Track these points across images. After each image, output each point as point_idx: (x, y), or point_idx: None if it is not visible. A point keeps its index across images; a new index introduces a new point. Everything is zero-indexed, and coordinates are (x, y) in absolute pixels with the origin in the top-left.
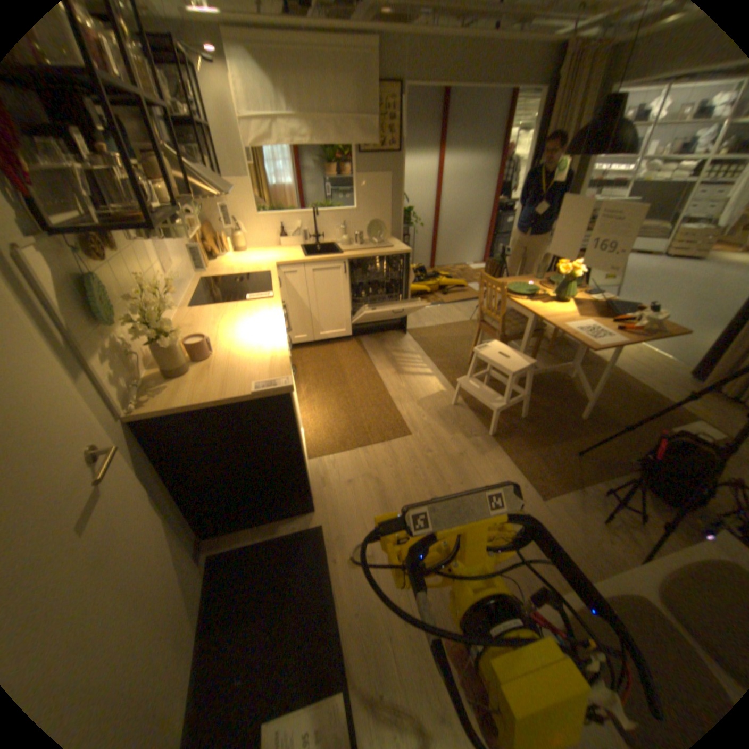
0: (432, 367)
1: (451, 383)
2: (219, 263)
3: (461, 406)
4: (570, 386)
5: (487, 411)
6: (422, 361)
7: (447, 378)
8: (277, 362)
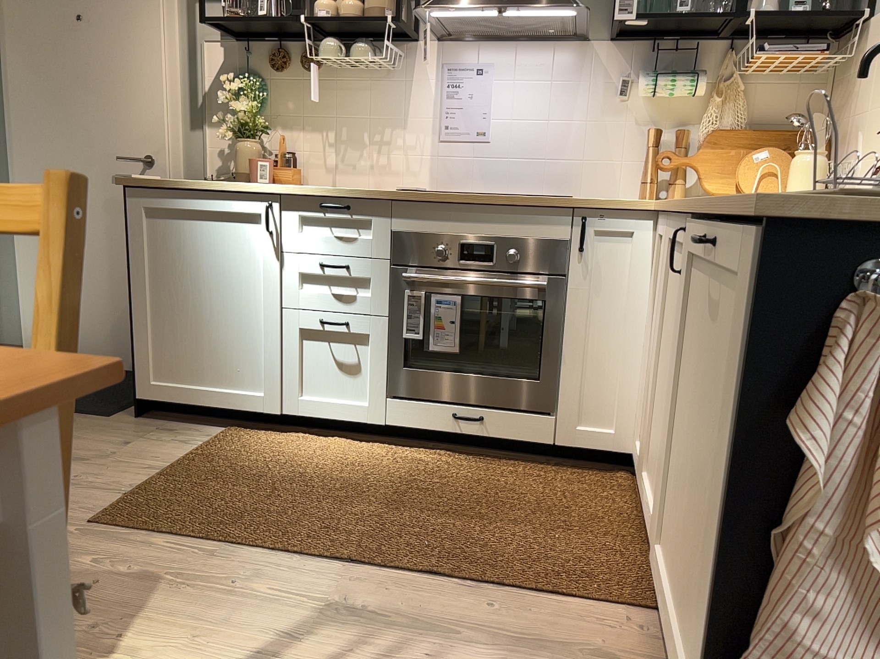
0: None
1: None
2: None
3: None
4: None
5: None
6: None
7: None
8: (175, 180)
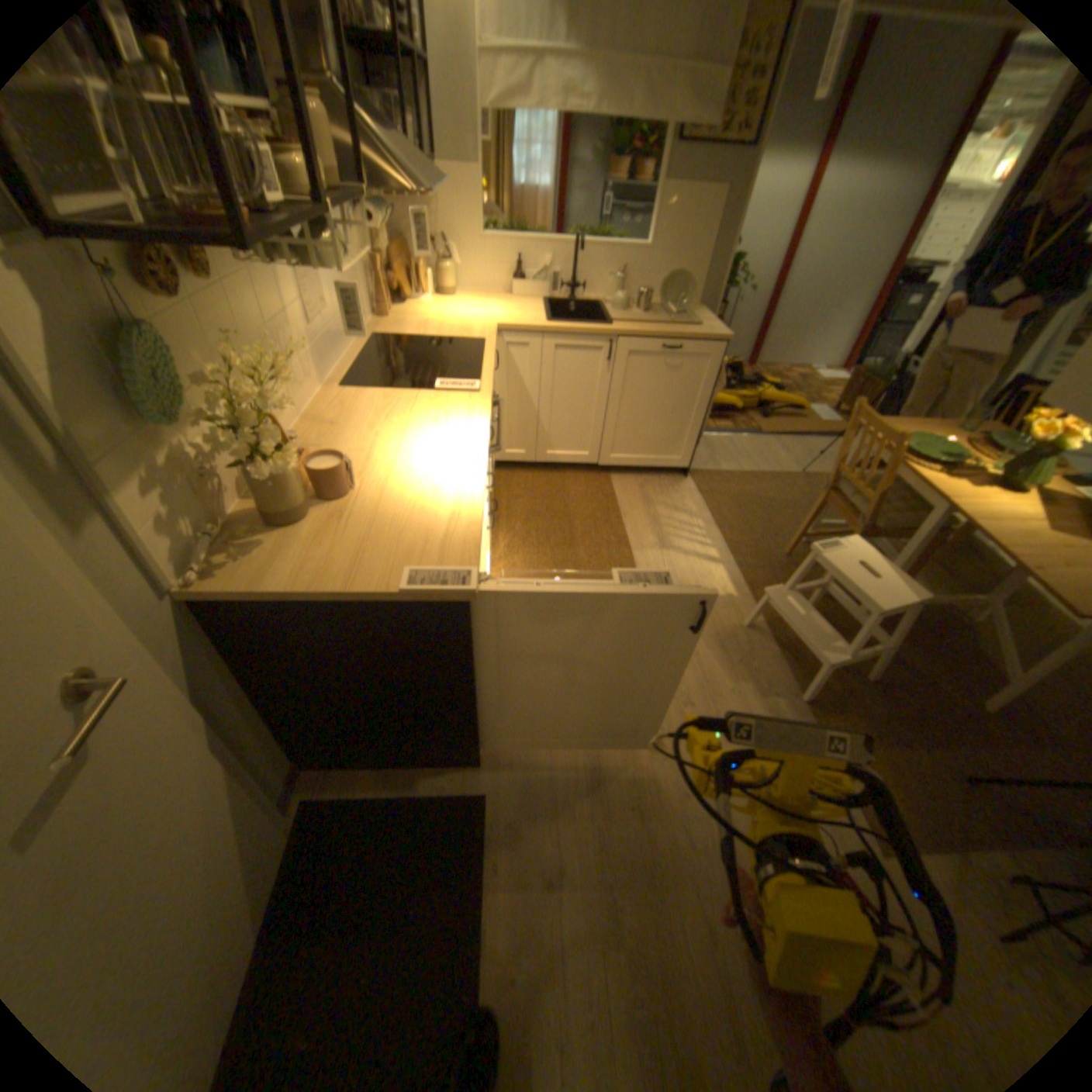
0: (722, 548)
1: (749, 585)
2: (407, 312)
3: (759, 632)
4: (972, 638)
5: (806, 652)
6: (705, 532)
7: (744, 574)
8: (457, 531)
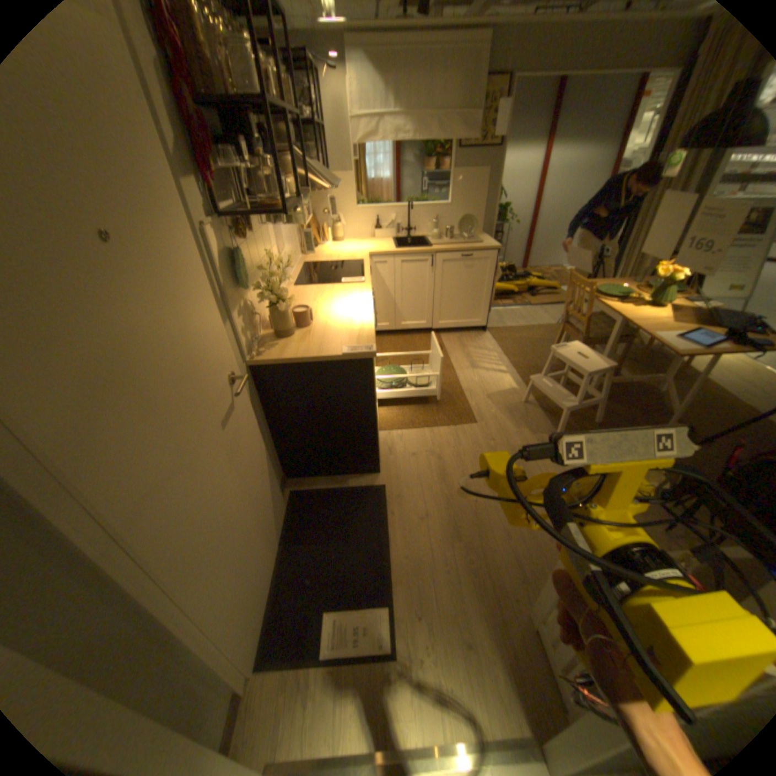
0: (507, 366)
1: (524, 383)
2: (318, 252)
3: (530, 405)
4: (657, 400)
5: (558, 413)
6: (497, 360)
7: (521, 378)
8: (363, 335)
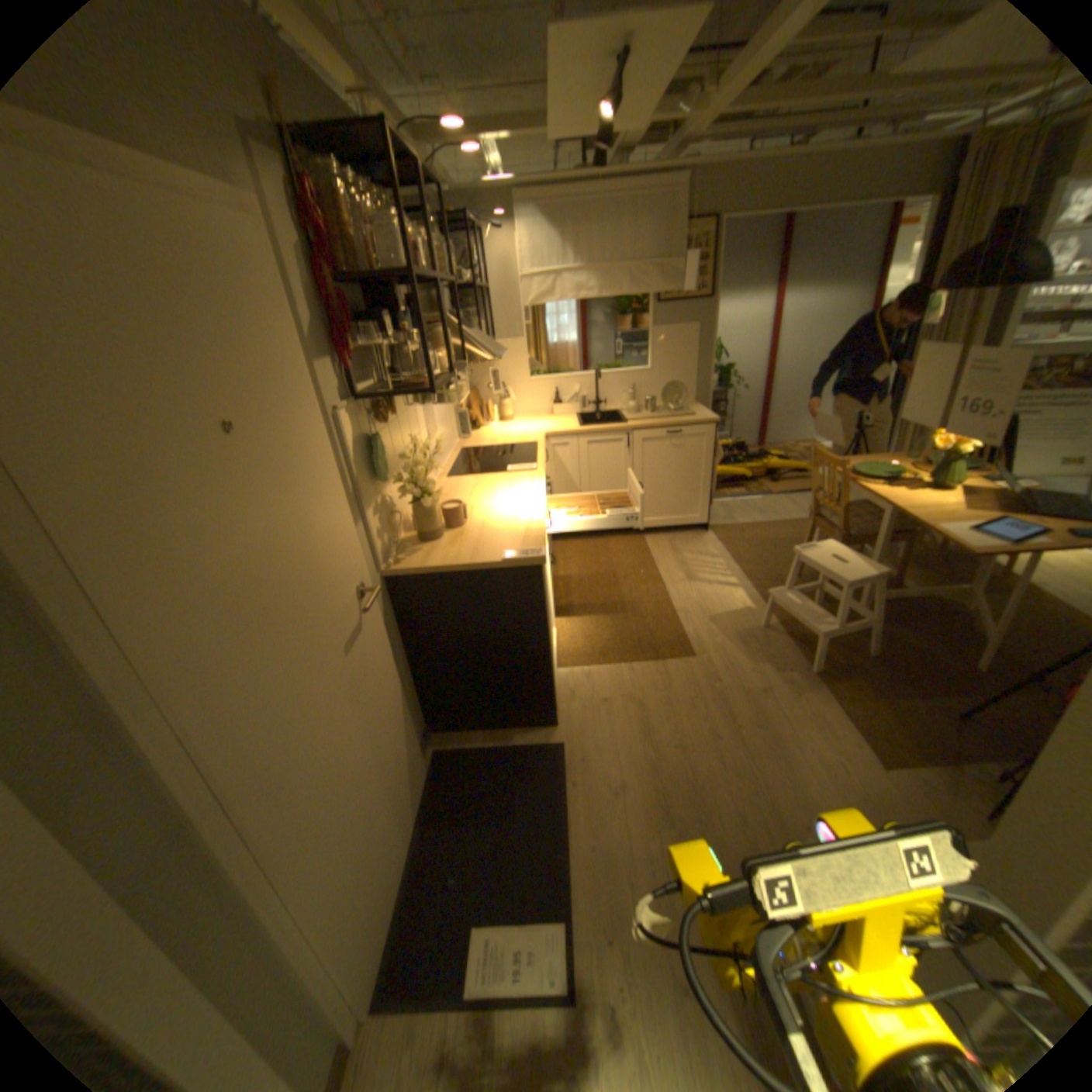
0: (739, 578)
1: (763, 601)
2: (481, 435)
3: (773, 631)
4: (964, 623)
5: (813, 642)
6: (724, 569)
7: (759, 594)
8: (530, 535)
